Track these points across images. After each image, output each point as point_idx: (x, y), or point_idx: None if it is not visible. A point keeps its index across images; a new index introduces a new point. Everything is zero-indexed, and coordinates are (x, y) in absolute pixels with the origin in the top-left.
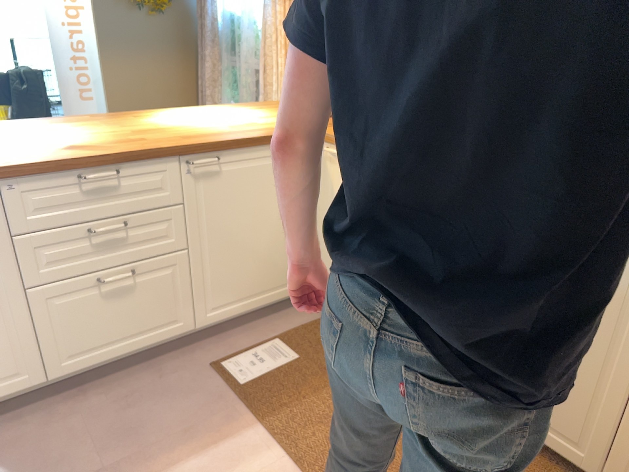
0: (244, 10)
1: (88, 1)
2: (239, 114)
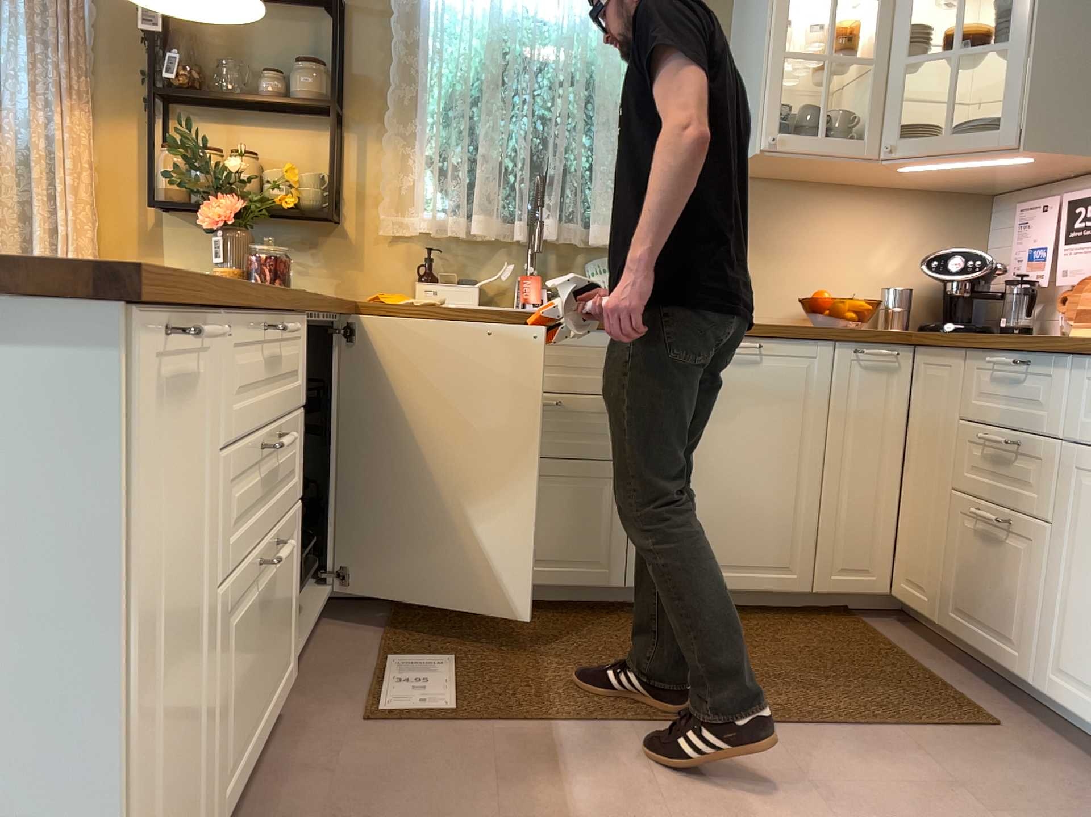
0: None
1: None
2: None
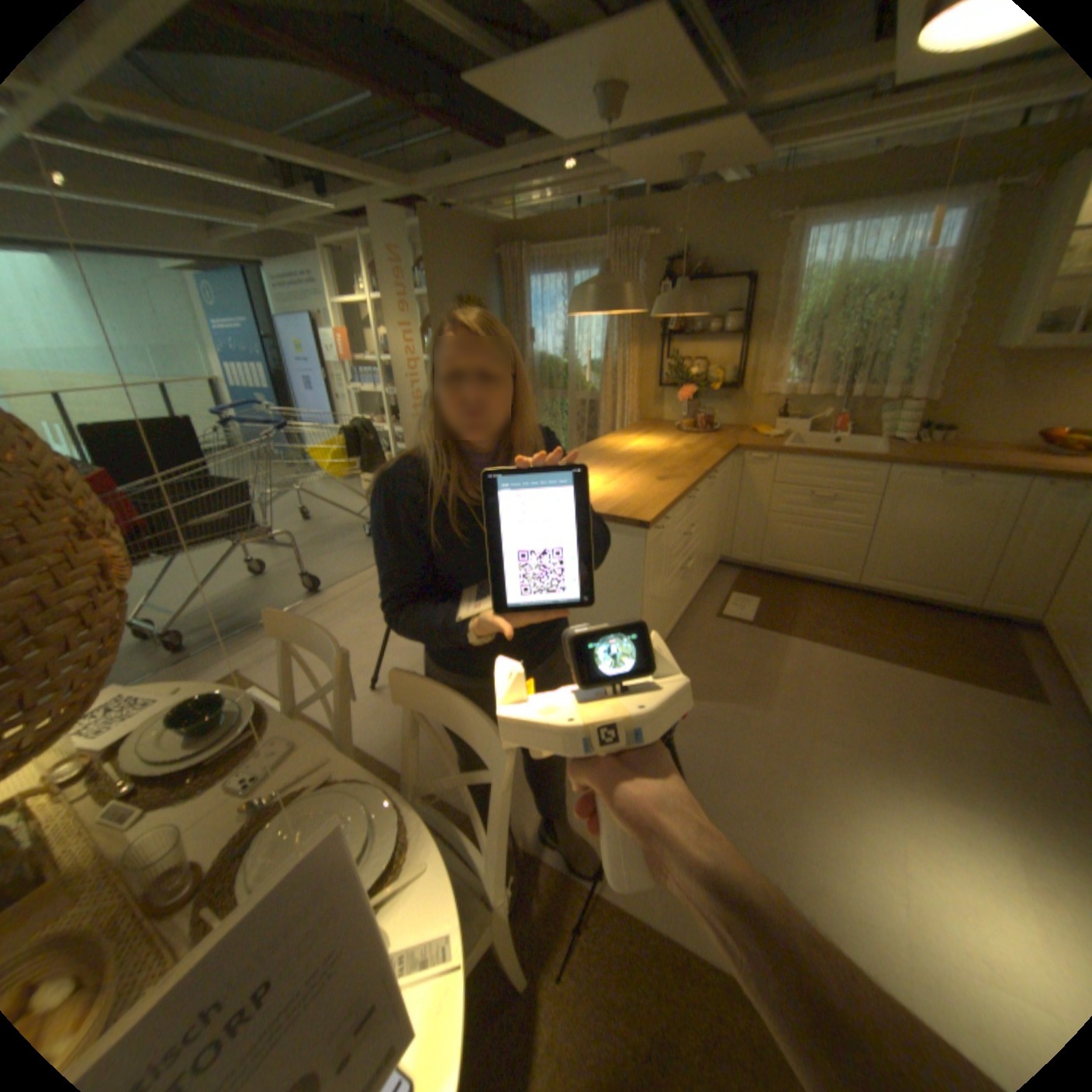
0: (570, 352)
1: (419, 352)
2: (653, 439)
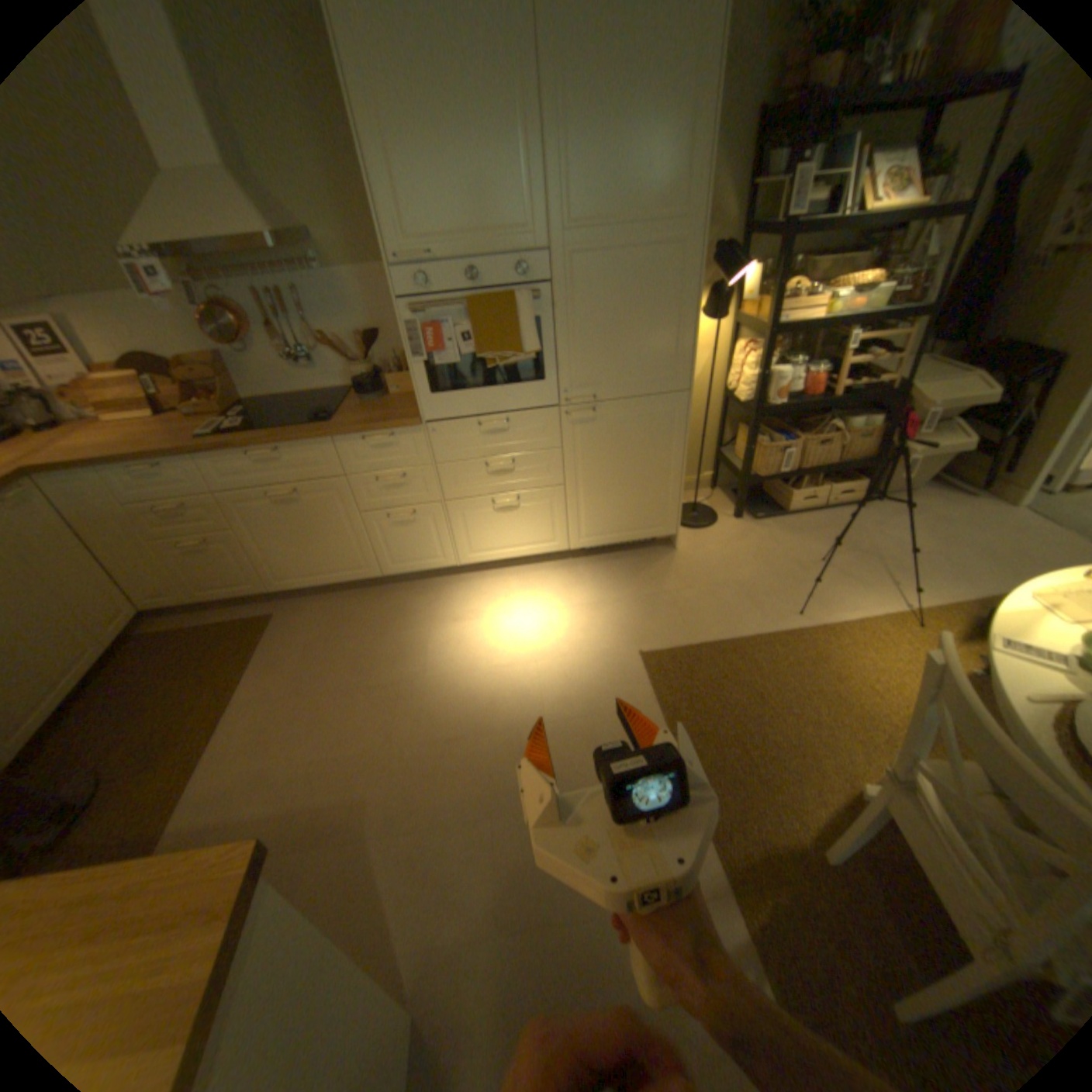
0: None
1: None
2: None
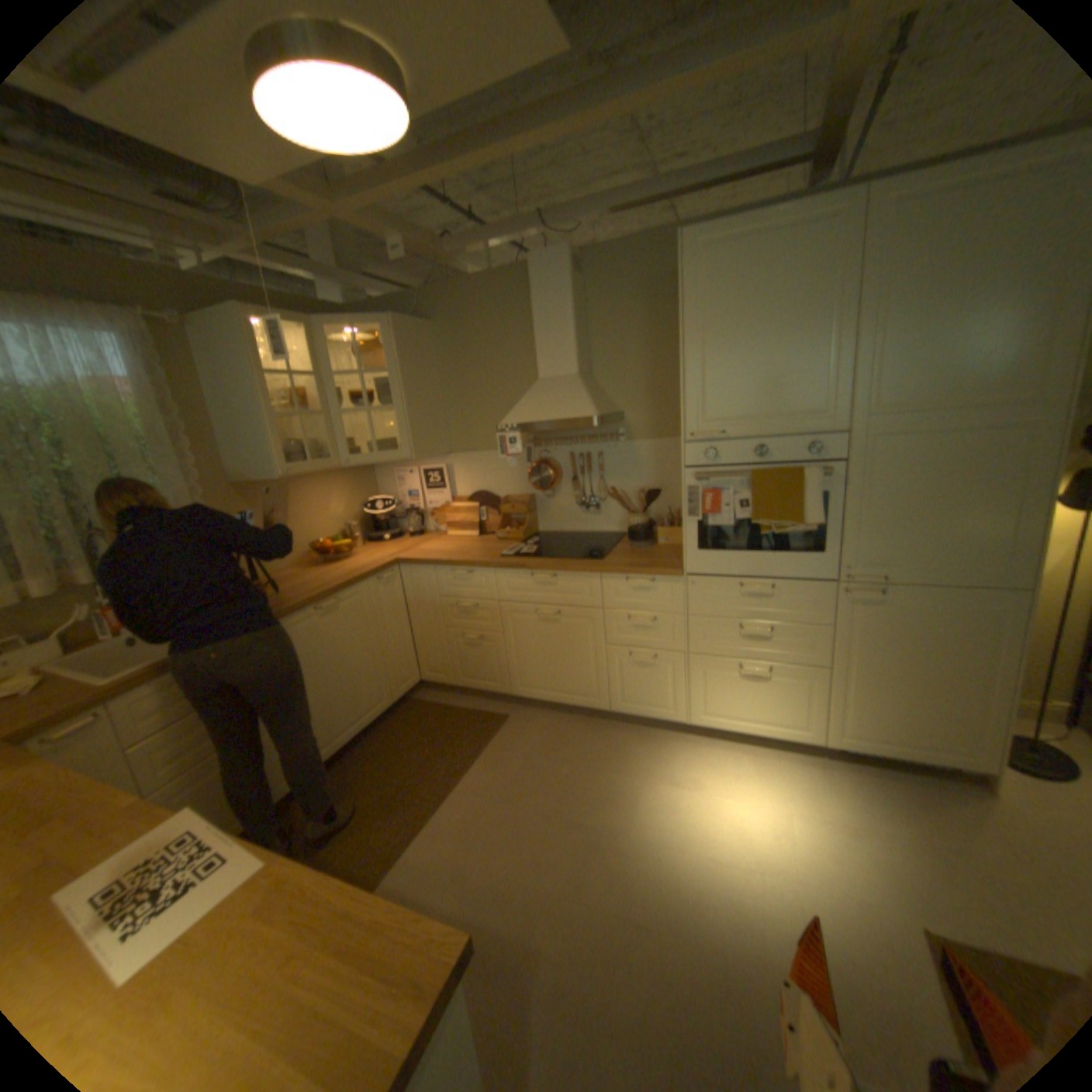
0: None
1: None
2: None
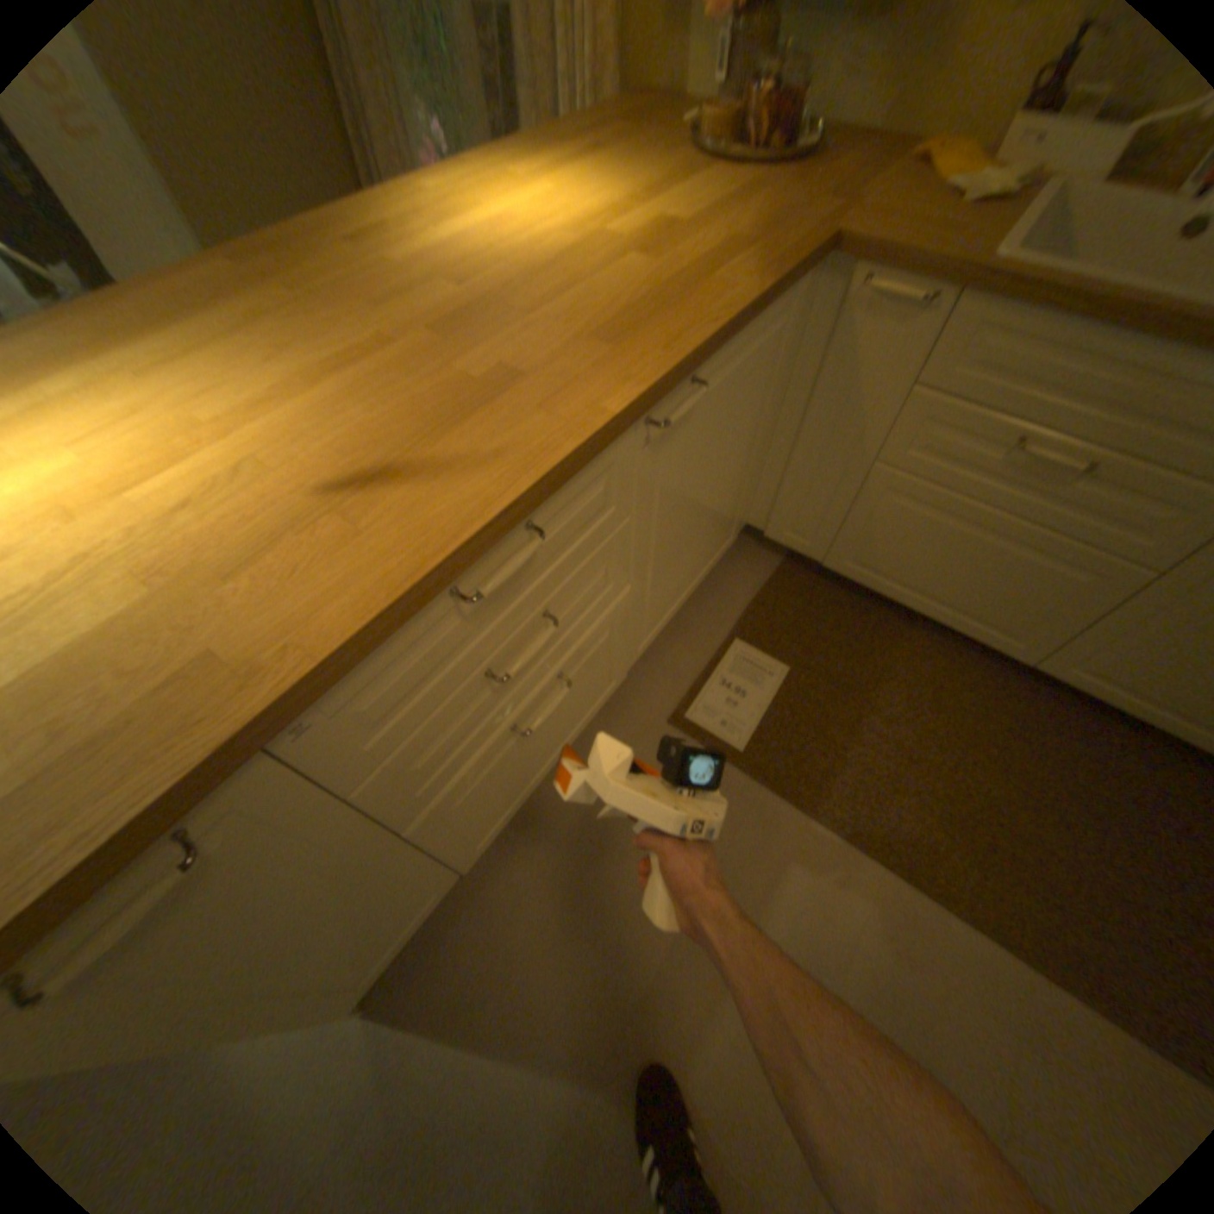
0: None
1: None
2: (587, 178)
